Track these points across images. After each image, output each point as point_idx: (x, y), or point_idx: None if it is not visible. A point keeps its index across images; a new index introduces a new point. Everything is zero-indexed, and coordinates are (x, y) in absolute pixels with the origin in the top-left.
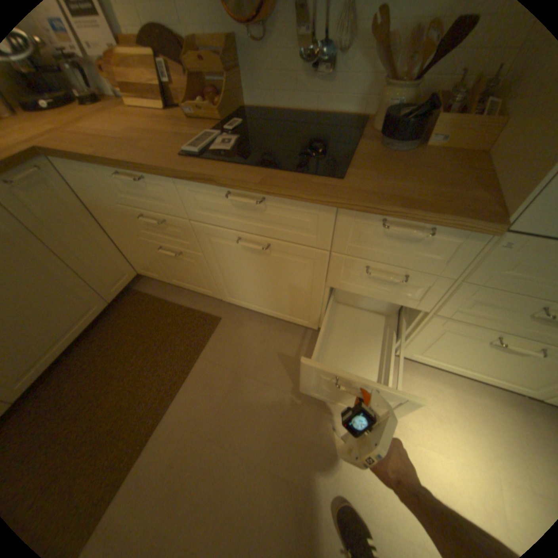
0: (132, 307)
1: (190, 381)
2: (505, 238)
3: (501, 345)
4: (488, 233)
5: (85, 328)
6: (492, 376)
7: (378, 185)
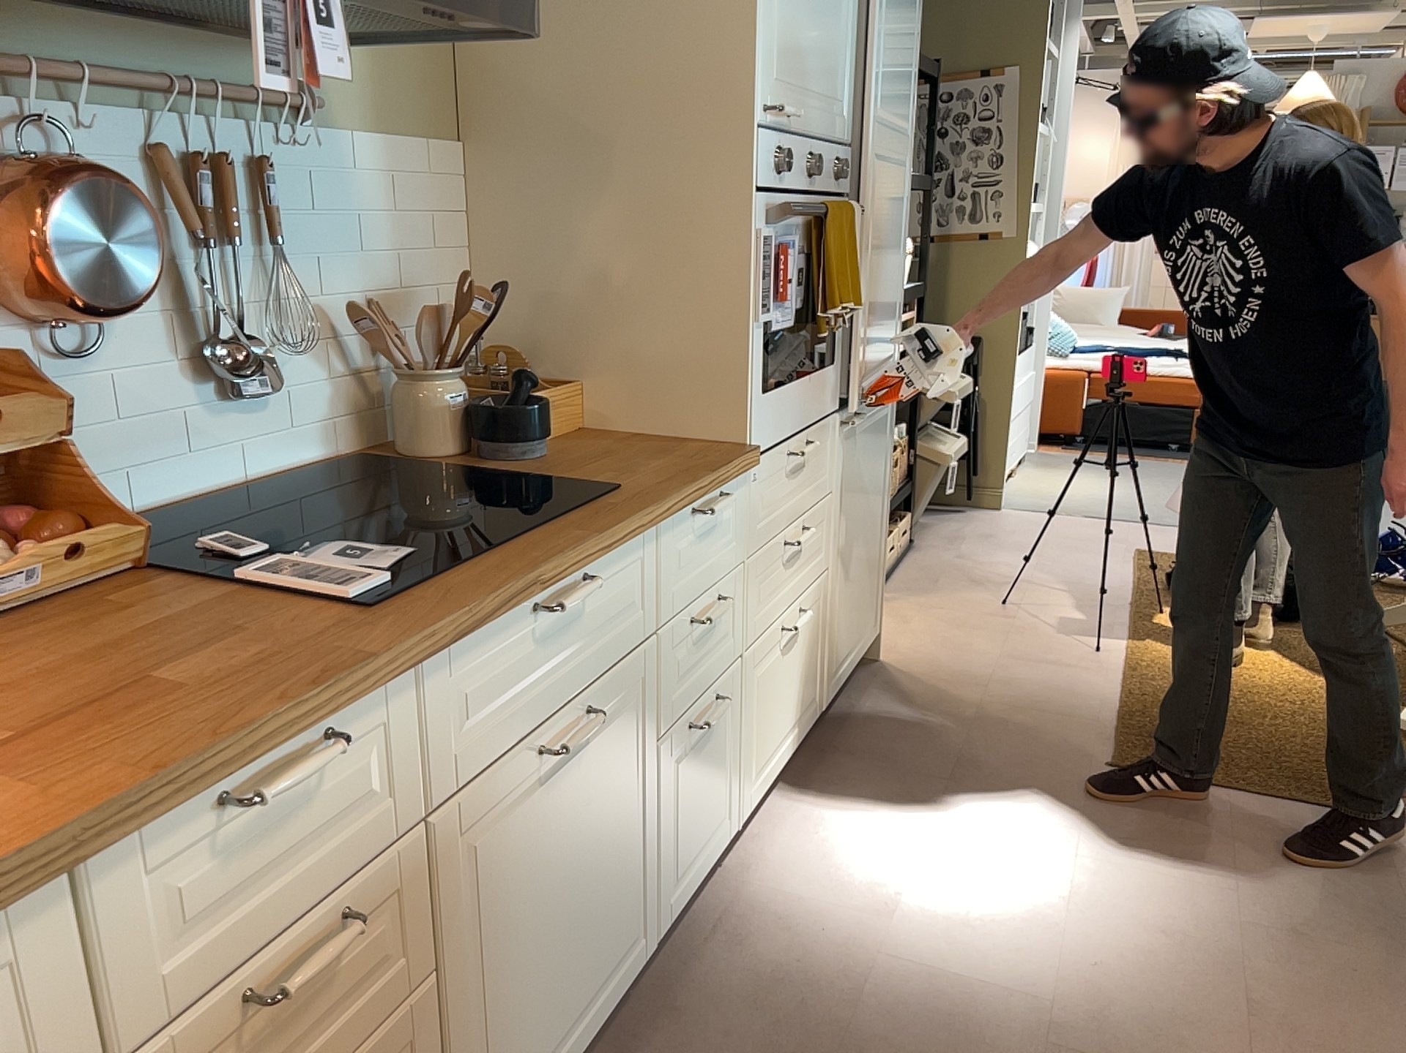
0: None
1: None
2: (750, 472)
3: (784, 643)
4: (752, 467)
5: None
6: (795, 722)
7: (650, 476)
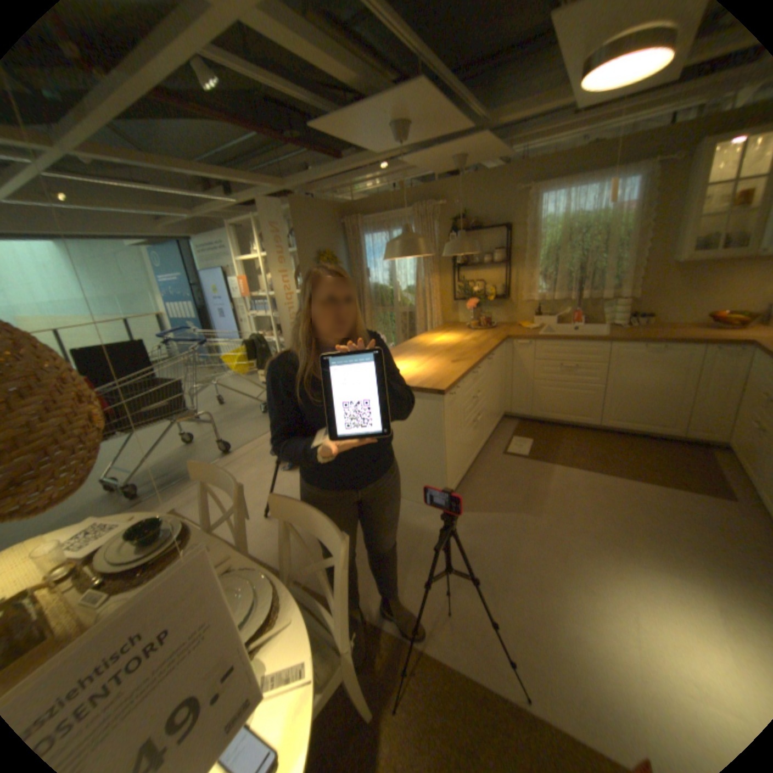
0: (694, 453)
1: (662, 489)
2: None
3: None
4: None
5: (658, 433)
6: None
7: None
